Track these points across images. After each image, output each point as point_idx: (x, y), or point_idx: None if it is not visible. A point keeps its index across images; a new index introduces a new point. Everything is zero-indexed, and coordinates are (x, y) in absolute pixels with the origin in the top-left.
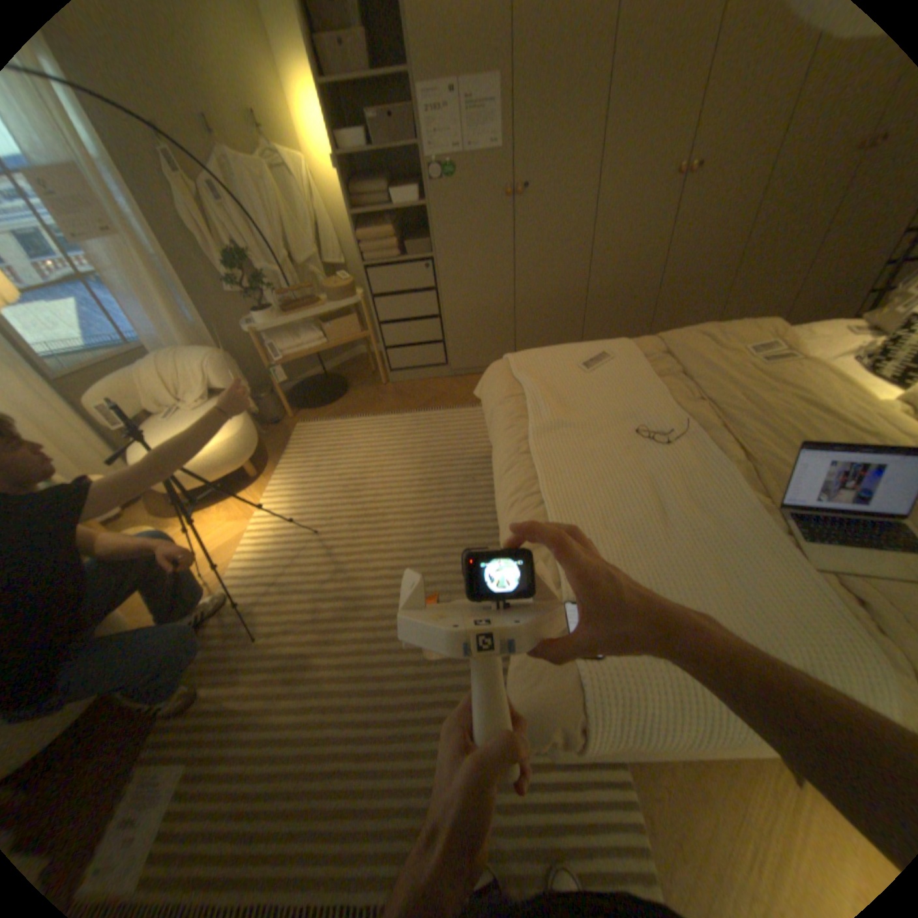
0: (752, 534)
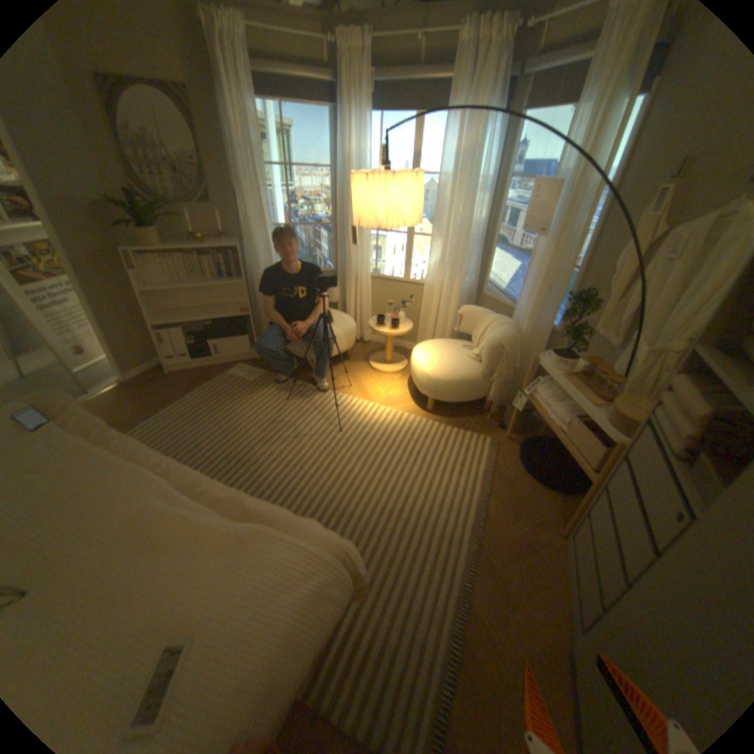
0: None
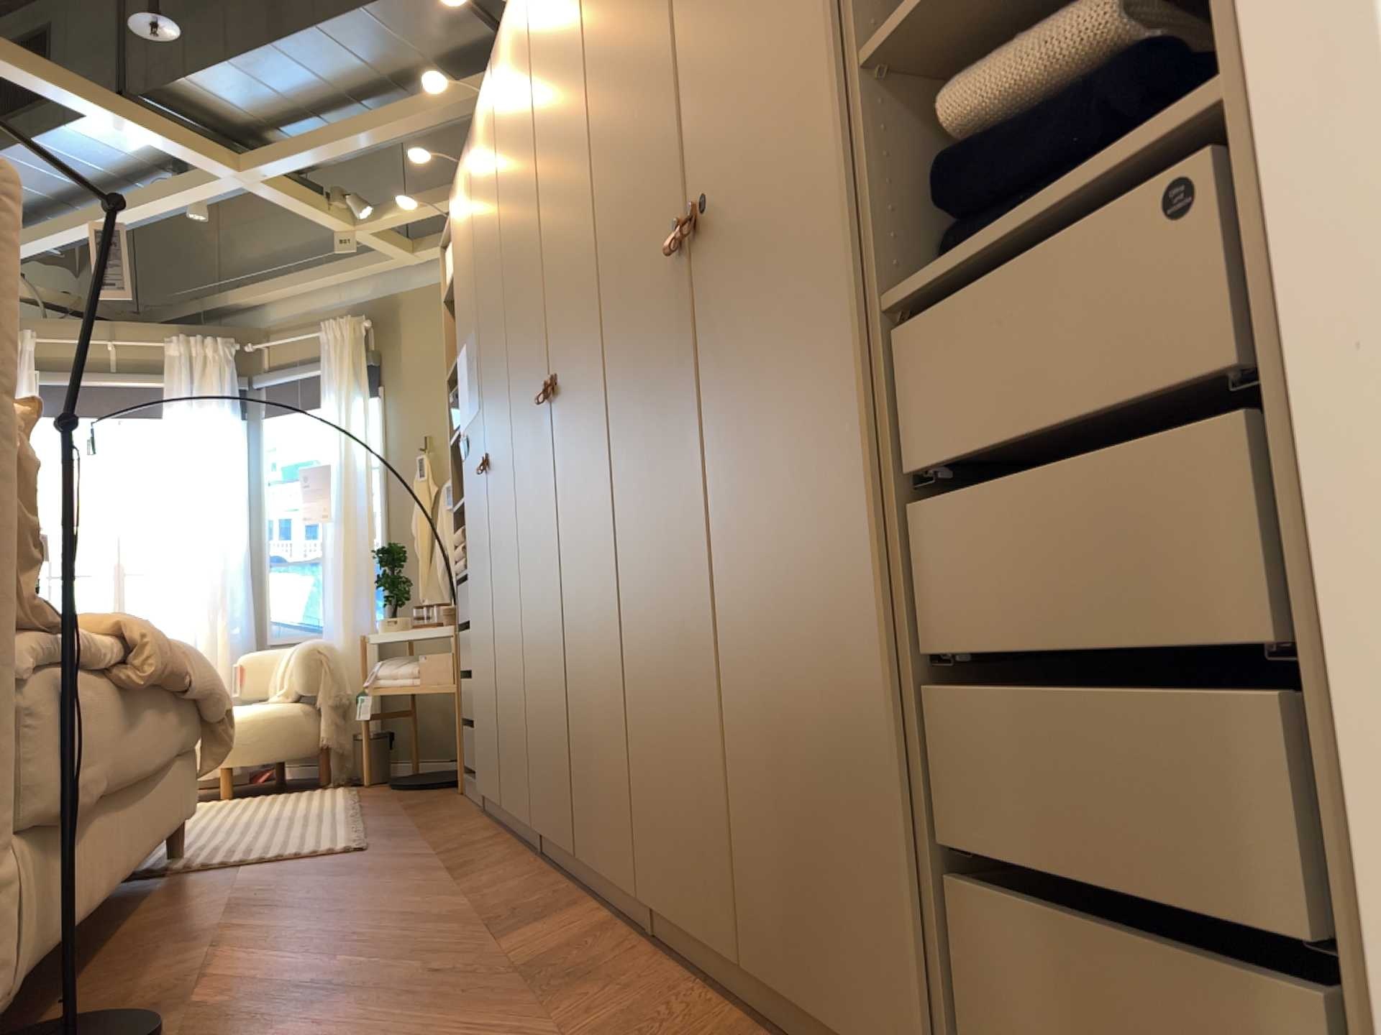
0: None
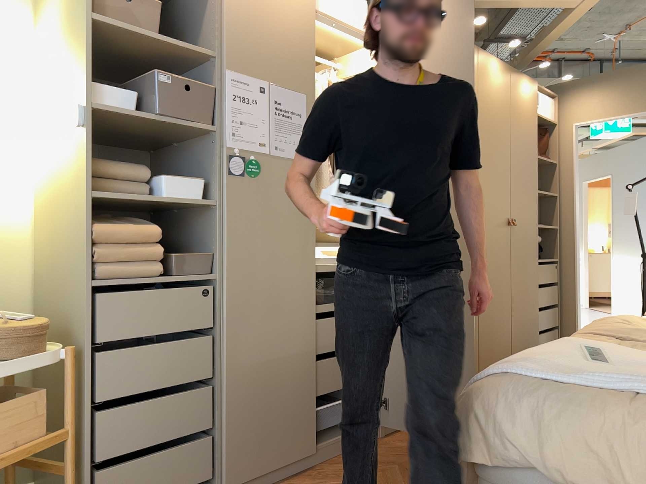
0: None
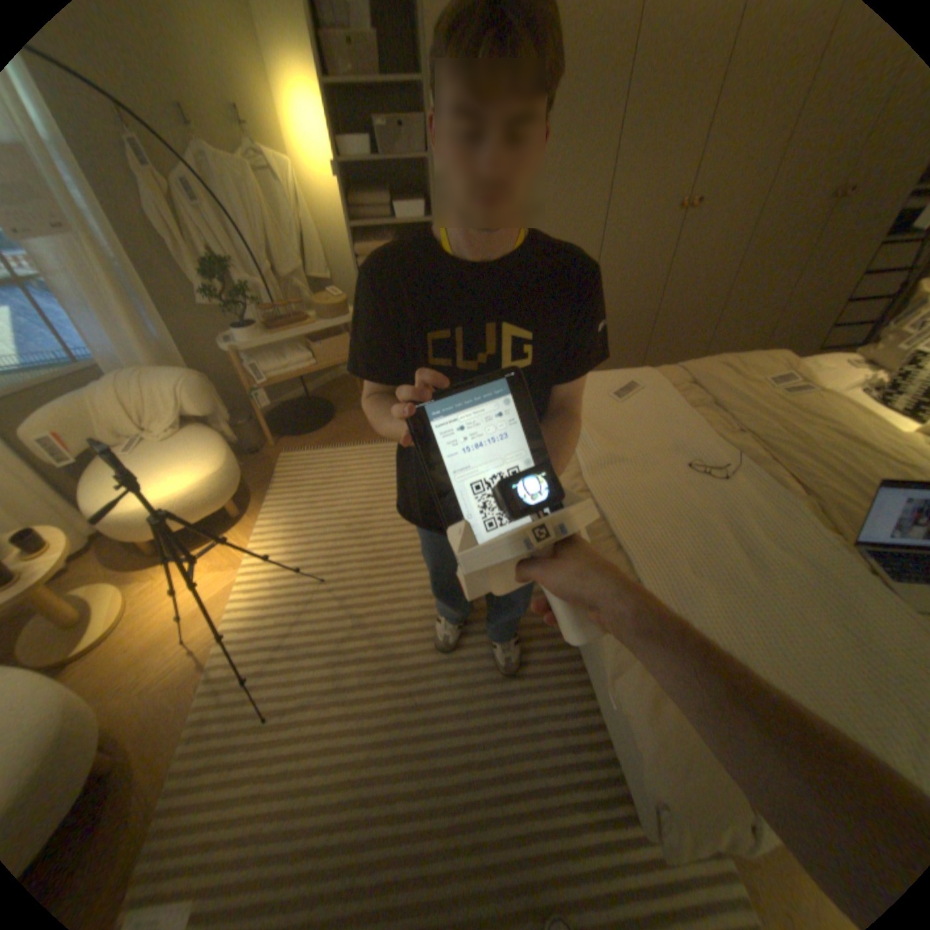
0: (842, 576)
